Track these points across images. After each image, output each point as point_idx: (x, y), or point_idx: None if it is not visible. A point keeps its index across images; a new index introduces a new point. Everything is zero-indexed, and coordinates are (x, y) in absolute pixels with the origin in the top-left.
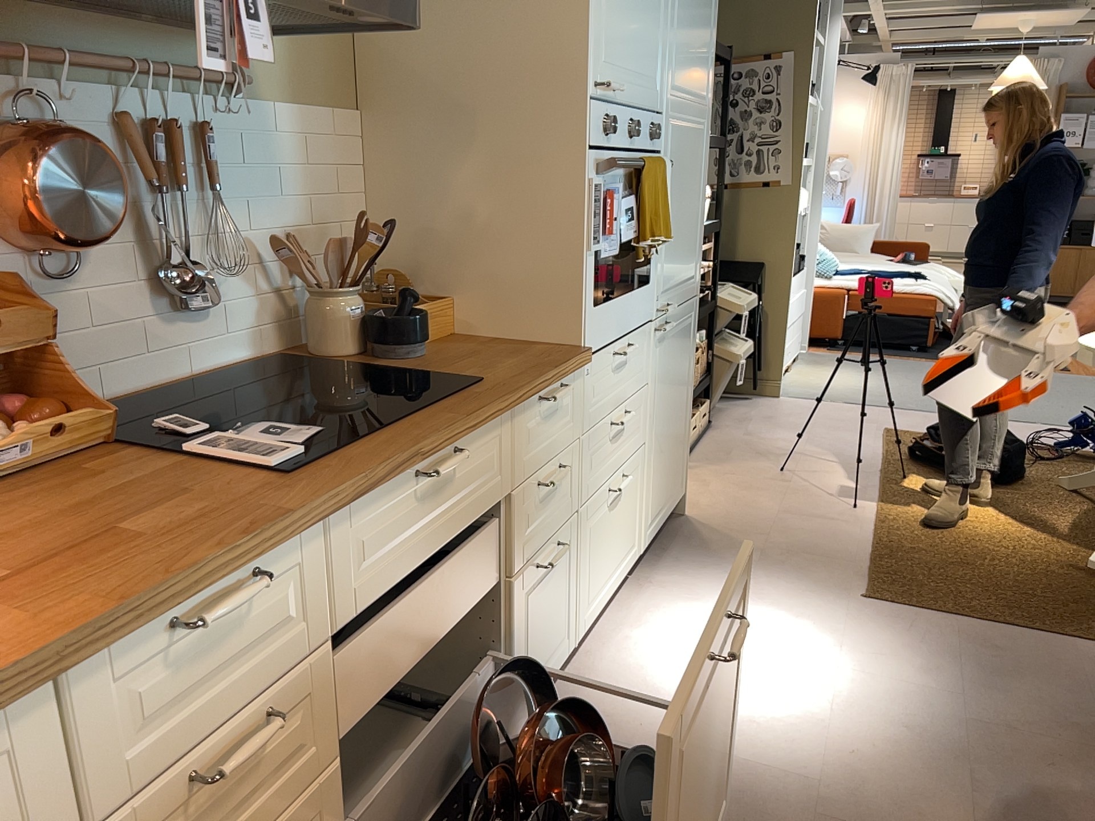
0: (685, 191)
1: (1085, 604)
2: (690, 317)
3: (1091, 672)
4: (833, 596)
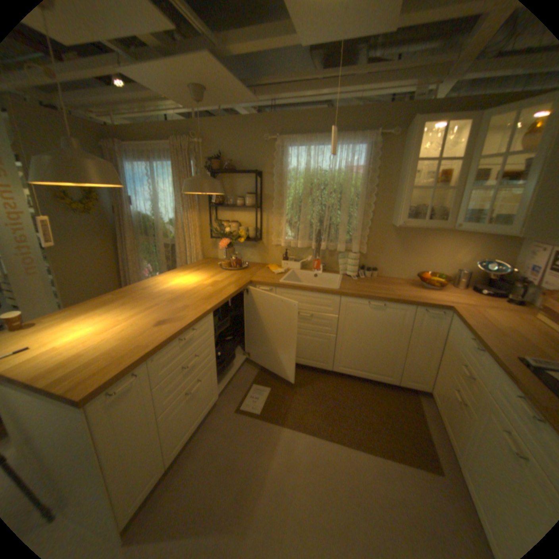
0: None
1: None
2: None
3: None
4: None
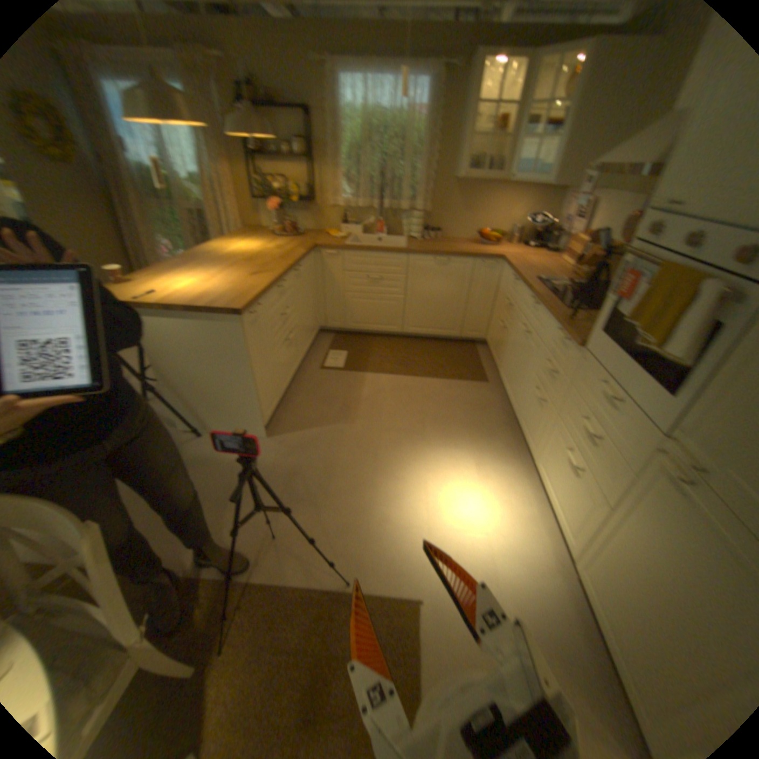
0: None
1: (248, 657)
2: None
3: (294, 551)
4: (440, 599)
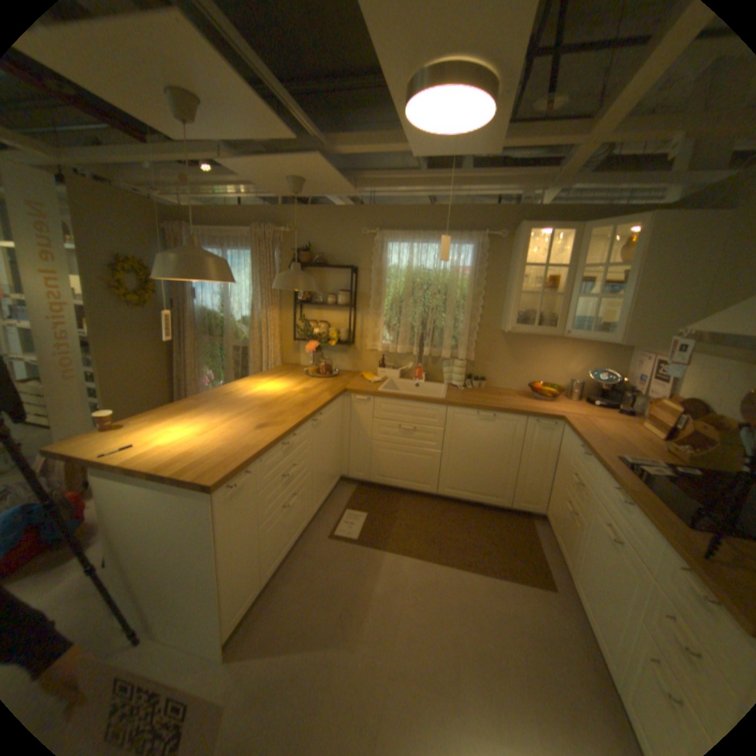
0: None
1: None
2: None
3: None
4: None
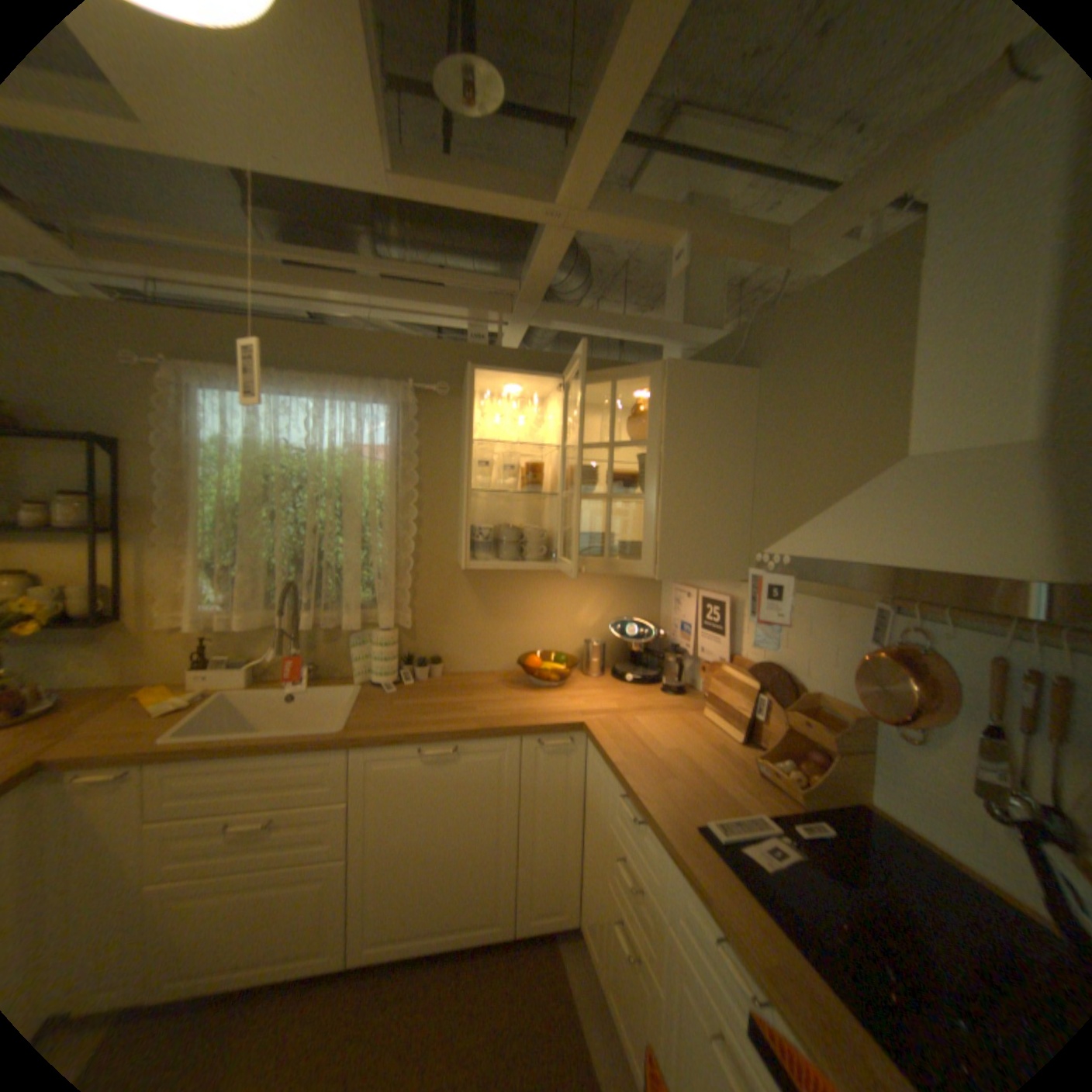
0: None
1: None
2: None
3: None
4: None
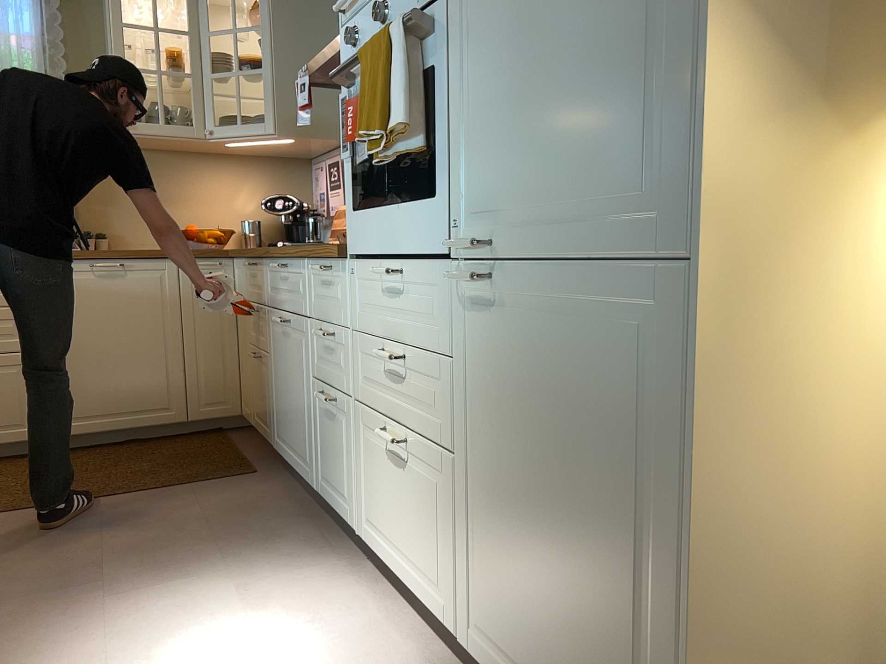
0: (543, 4)
1: None
2: (639, 318)
3: None
4: None
